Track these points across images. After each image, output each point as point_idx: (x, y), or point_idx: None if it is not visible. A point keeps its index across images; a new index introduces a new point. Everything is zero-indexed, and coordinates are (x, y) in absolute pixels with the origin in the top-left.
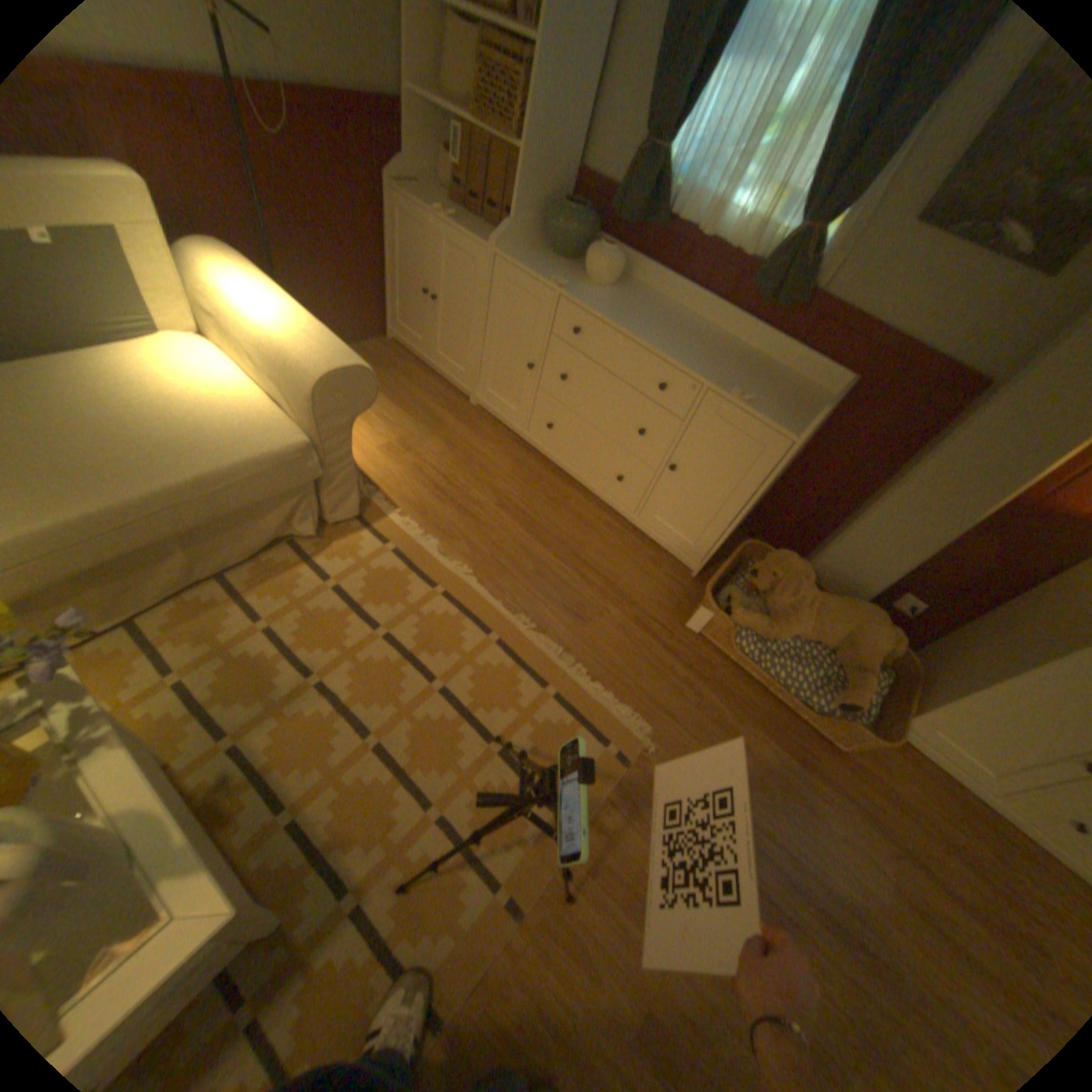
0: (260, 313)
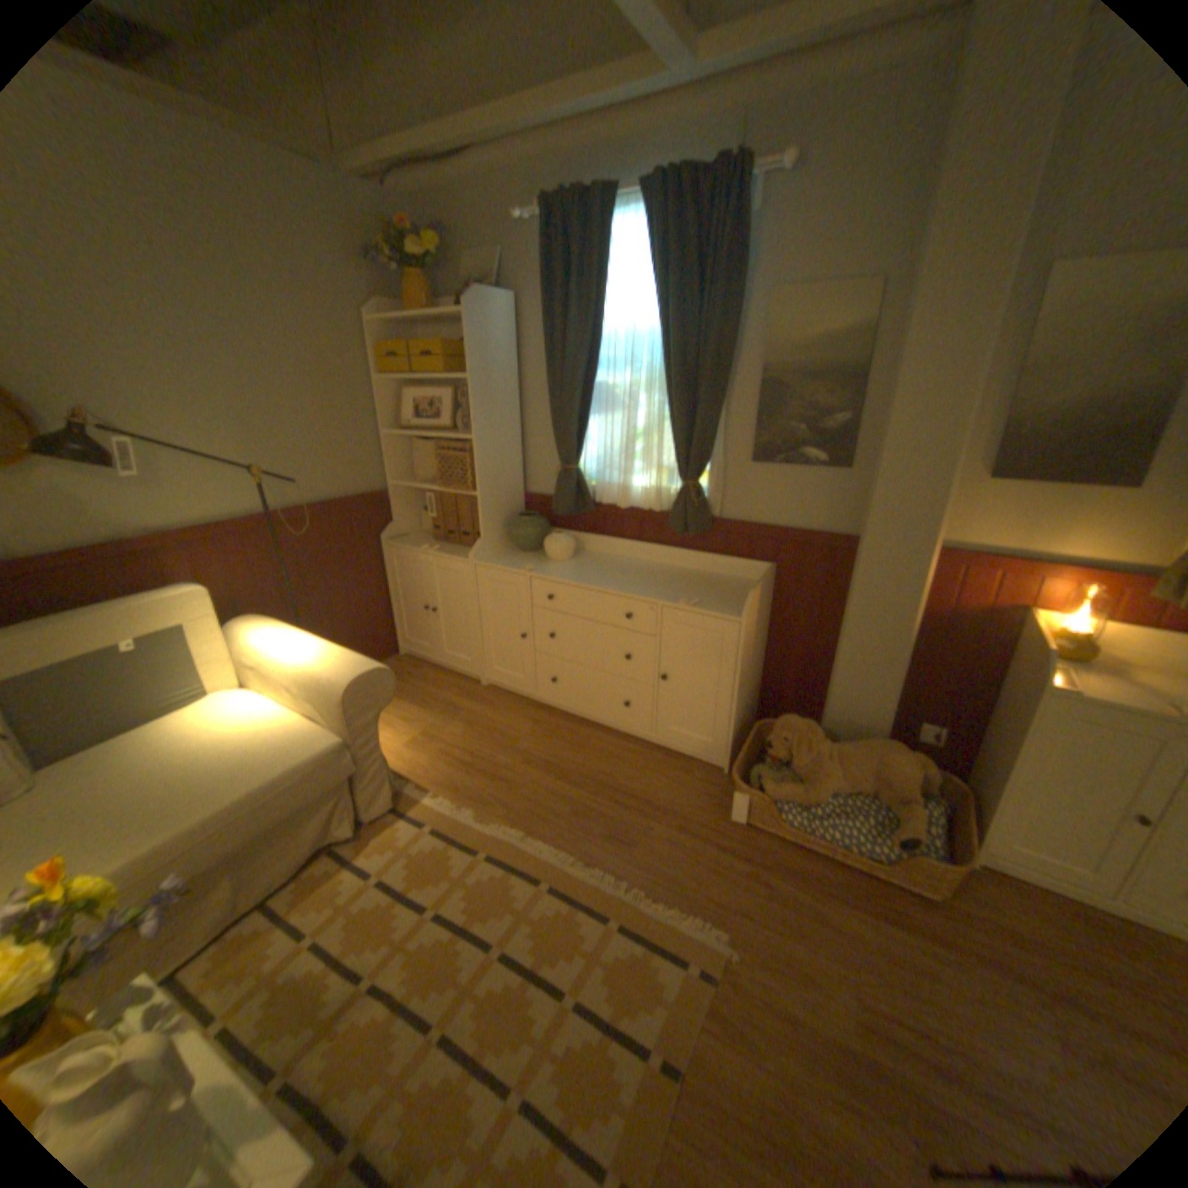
0: (294, 653)
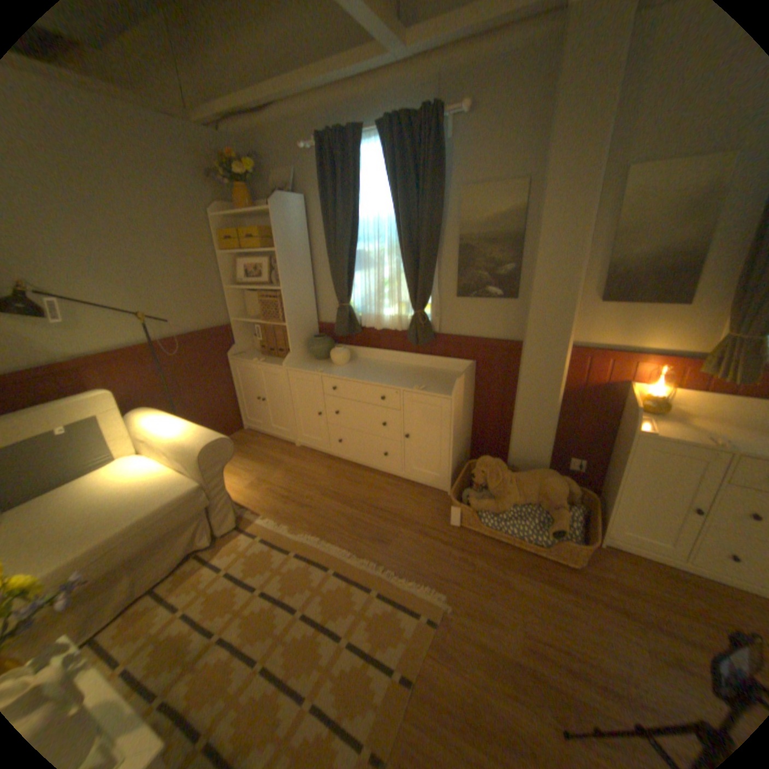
0: (167, 431)
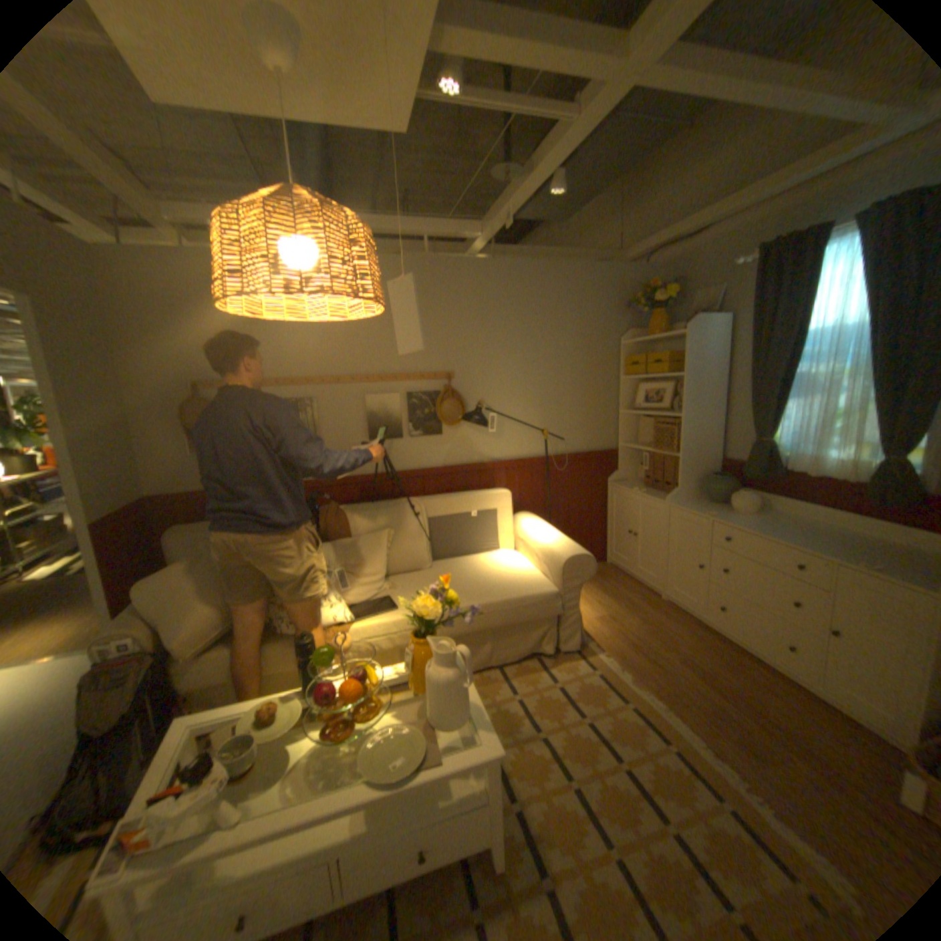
0: (543, 536)
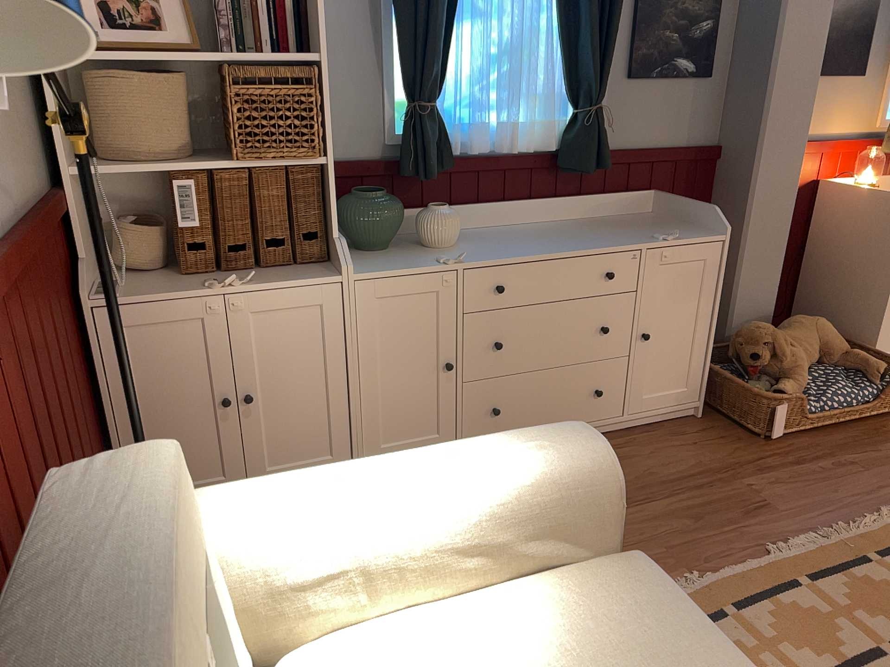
0: (427, 483)
